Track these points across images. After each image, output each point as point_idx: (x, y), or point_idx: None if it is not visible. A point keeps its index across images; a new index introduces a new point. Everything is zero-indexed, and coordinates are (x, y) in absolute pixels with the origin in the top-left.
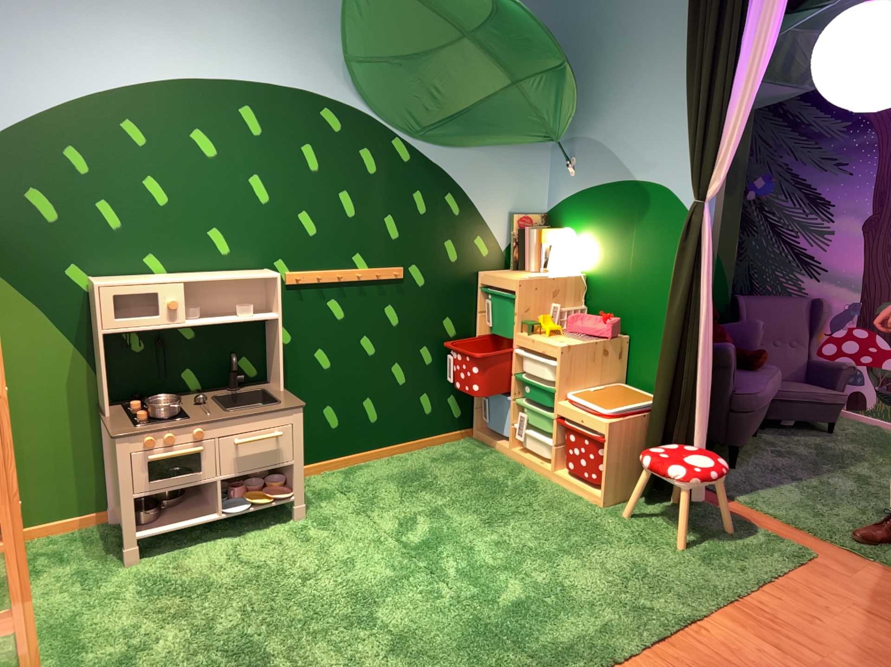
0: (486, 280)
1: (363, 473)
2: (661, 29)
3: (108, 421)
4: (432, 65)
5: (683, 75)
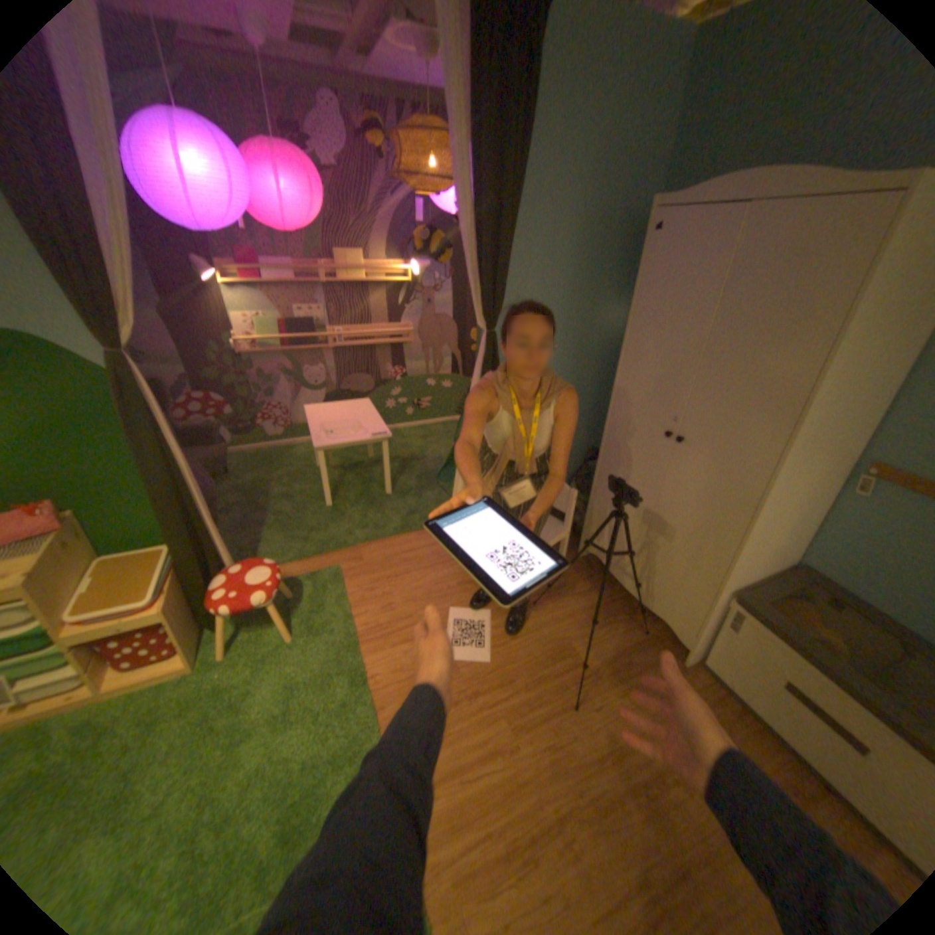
0: None
1: None
2: None
3: None
4: None
5: None
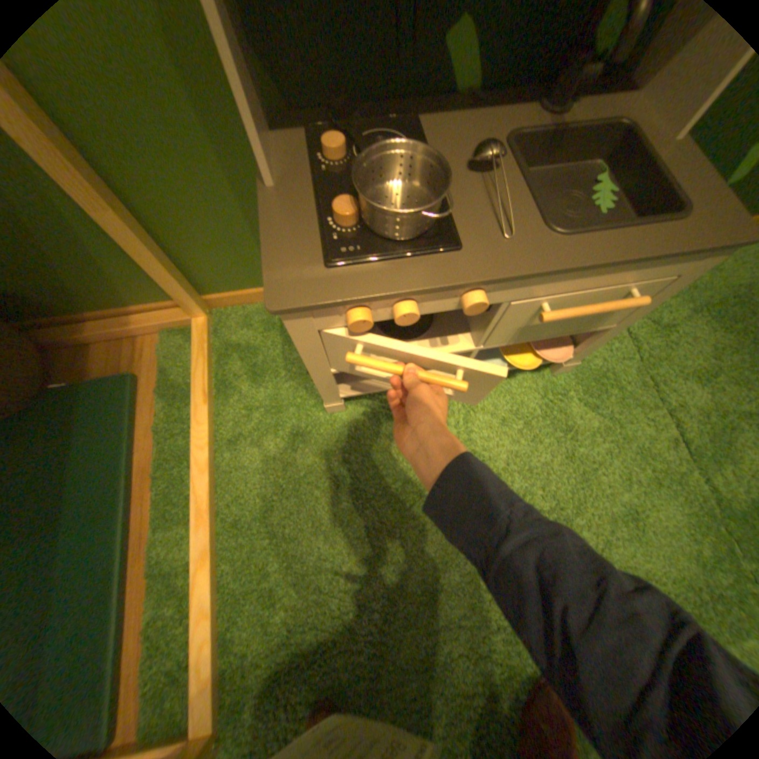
0: None
1: None
2: None
3: (270, 210)
4: None
5: None
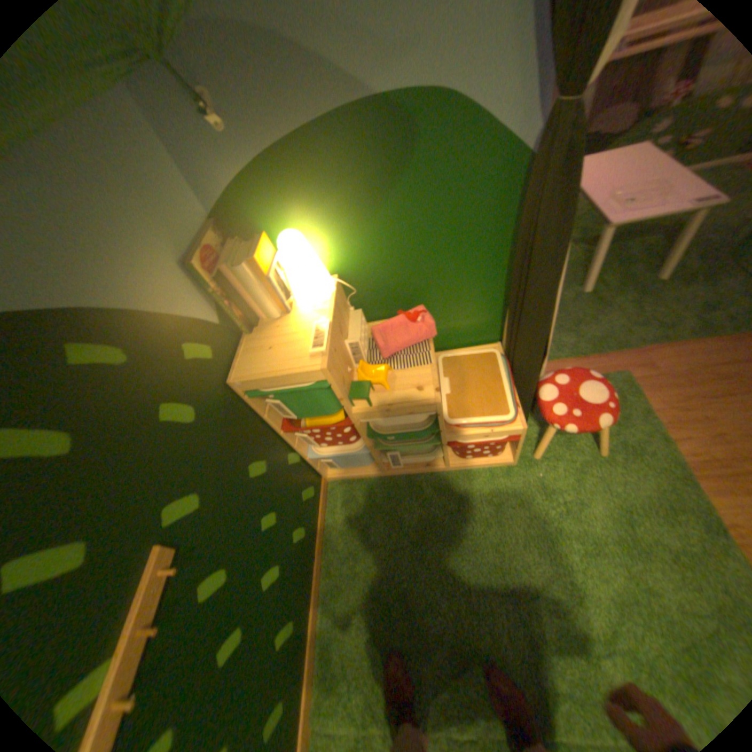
0: (251, 385)
1: (336, 663)
2: None
3: None
4: None
5: None
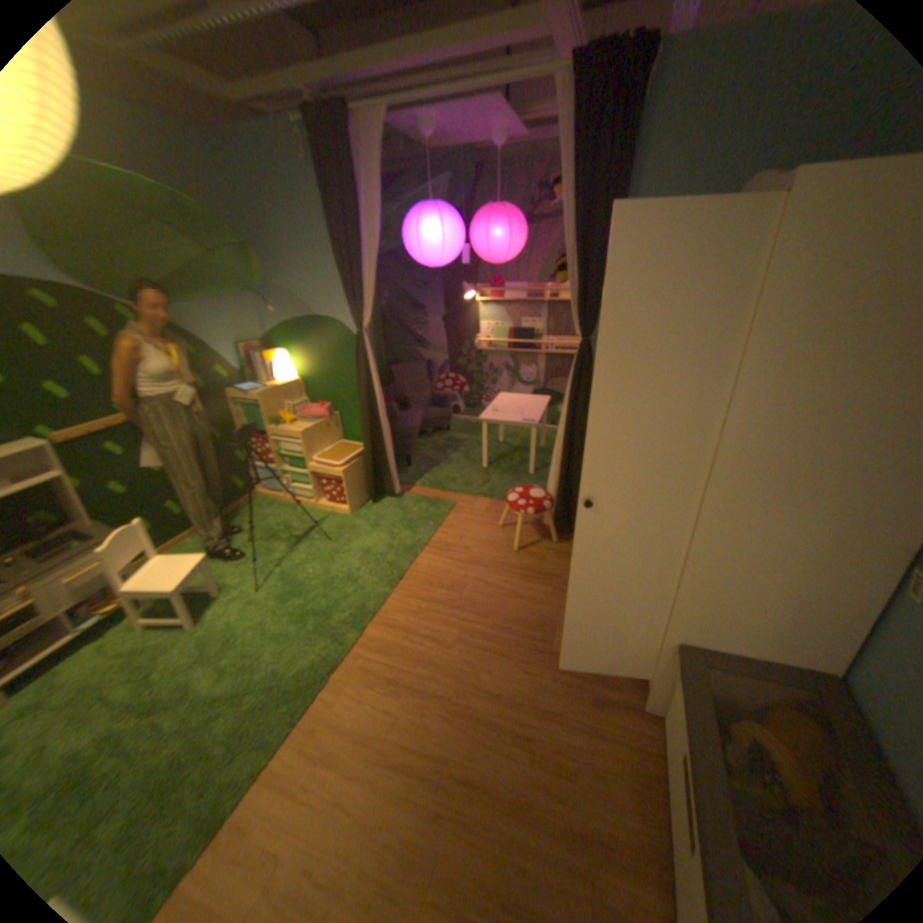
0: (234, 396)
1: (185, 551)
2: (307, 213)
3: None
4: (131, 244)
5: (331, 247)
